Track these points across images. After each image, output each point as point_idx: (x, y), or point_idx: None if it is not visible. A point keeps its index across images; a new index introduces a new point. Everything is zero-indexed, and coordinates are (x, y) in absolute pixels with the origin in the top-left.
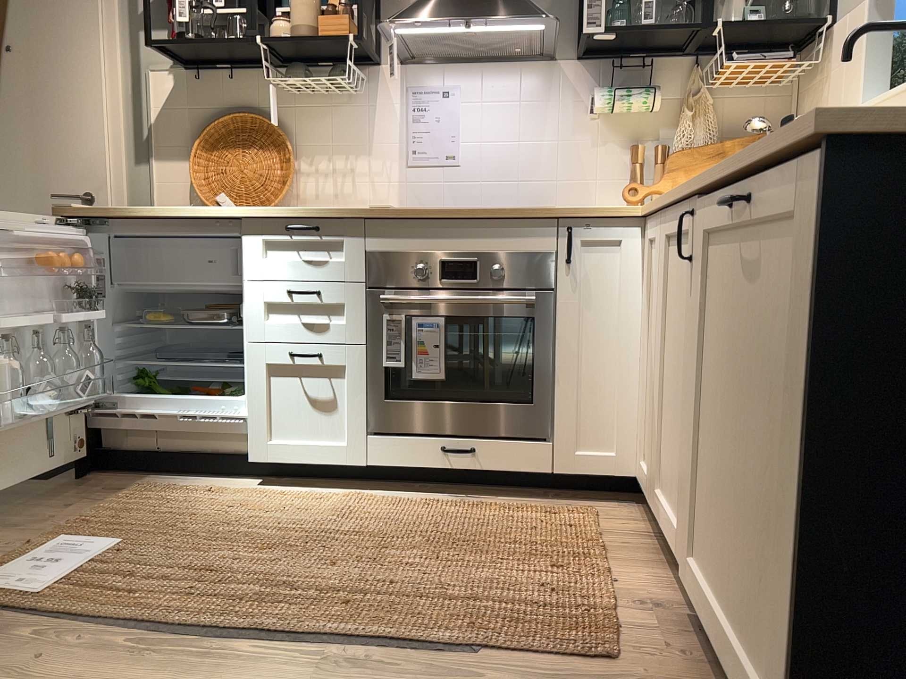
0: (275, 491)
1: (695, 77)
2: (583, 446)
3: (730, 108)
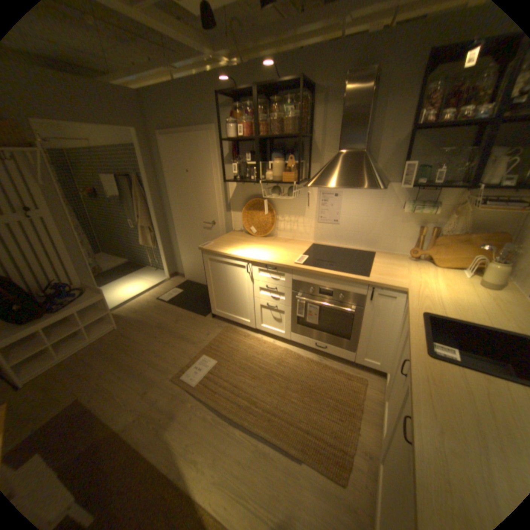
0: (263, 337)
1: (466, 197)
2: (366, 357)
3: (484, 211)
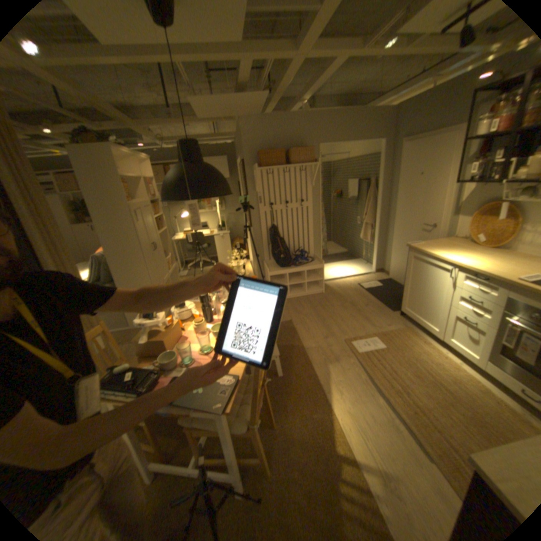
0: (449, 354)
1: None
2: None
3: None
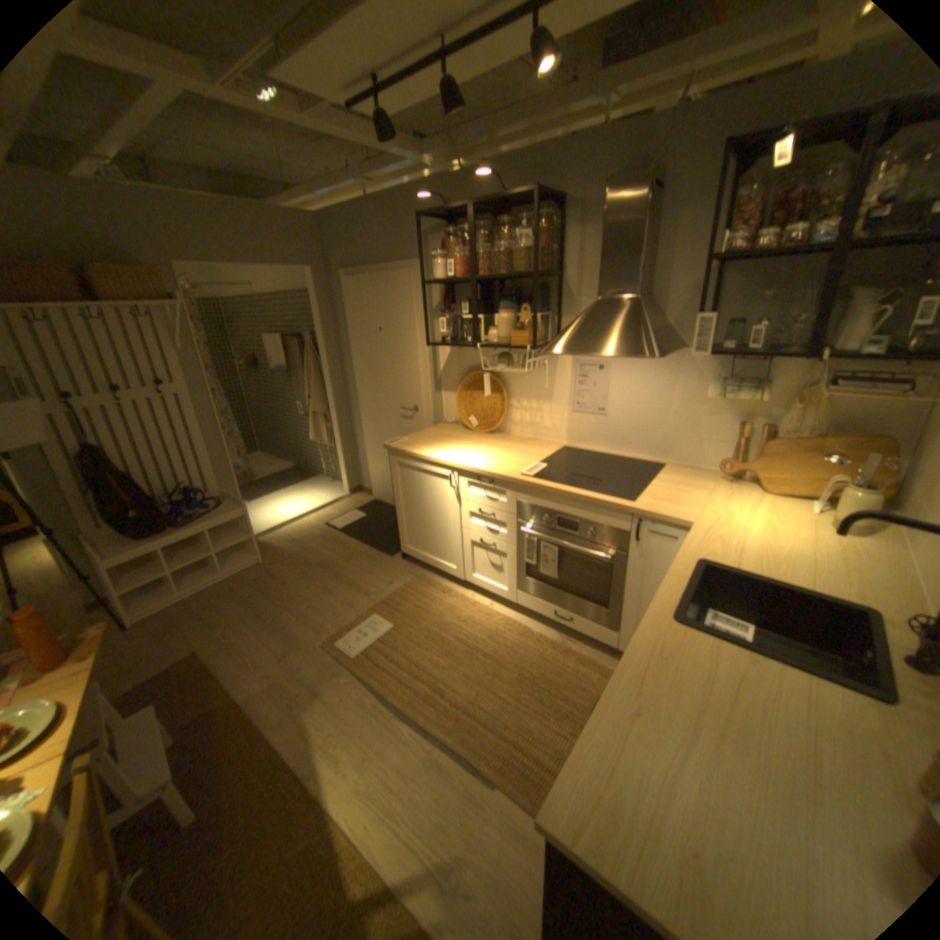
0: (476, 596)
1: (816, 373)
2: None
3: (854, 398)
